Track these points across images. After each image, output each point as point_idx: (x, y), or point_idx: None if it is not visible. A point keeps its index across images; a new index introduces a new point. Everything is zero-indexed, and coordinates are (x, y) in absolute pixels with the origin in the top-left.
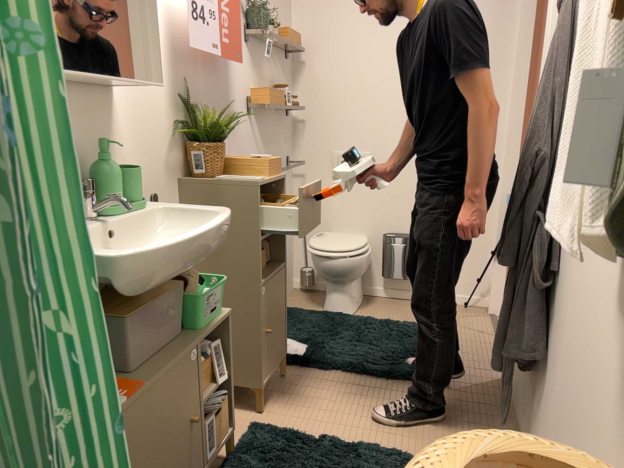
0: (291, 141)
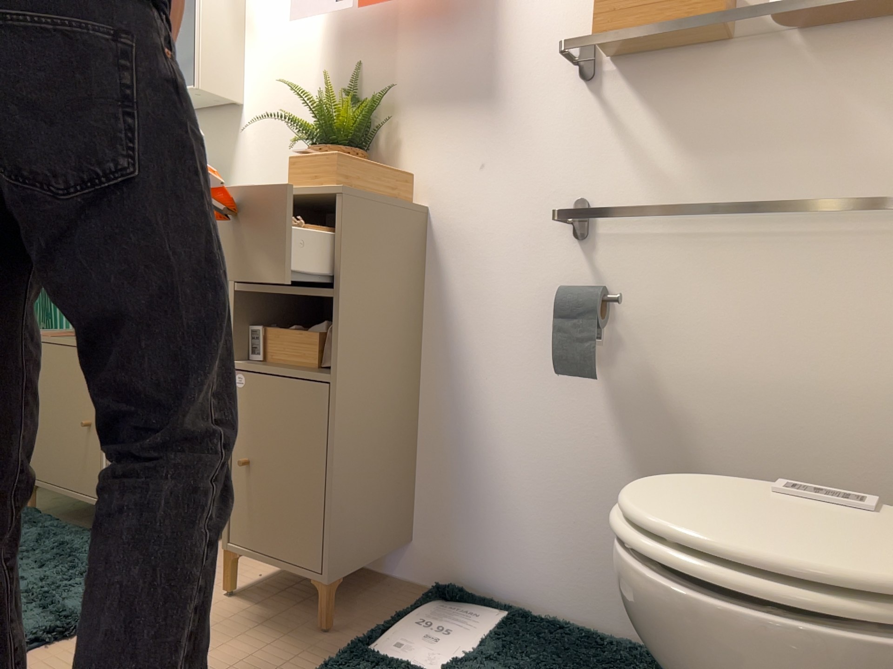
0: None
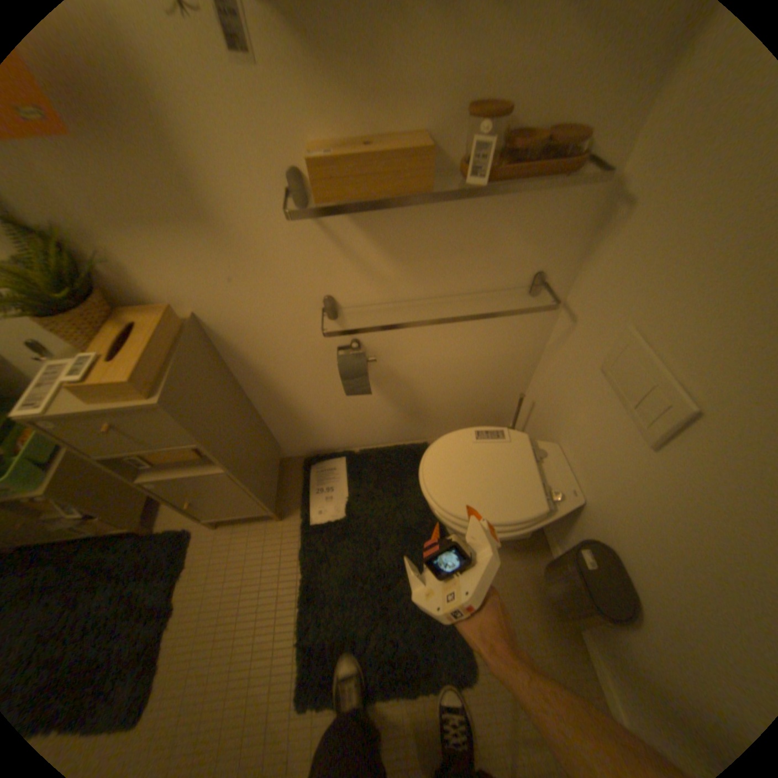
0: (578, 232)
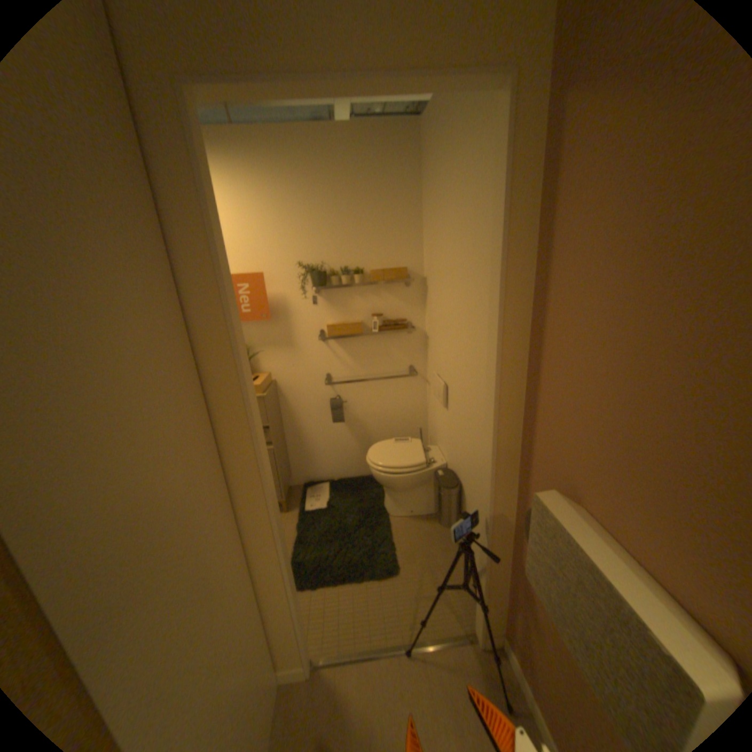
0: (419, 352)
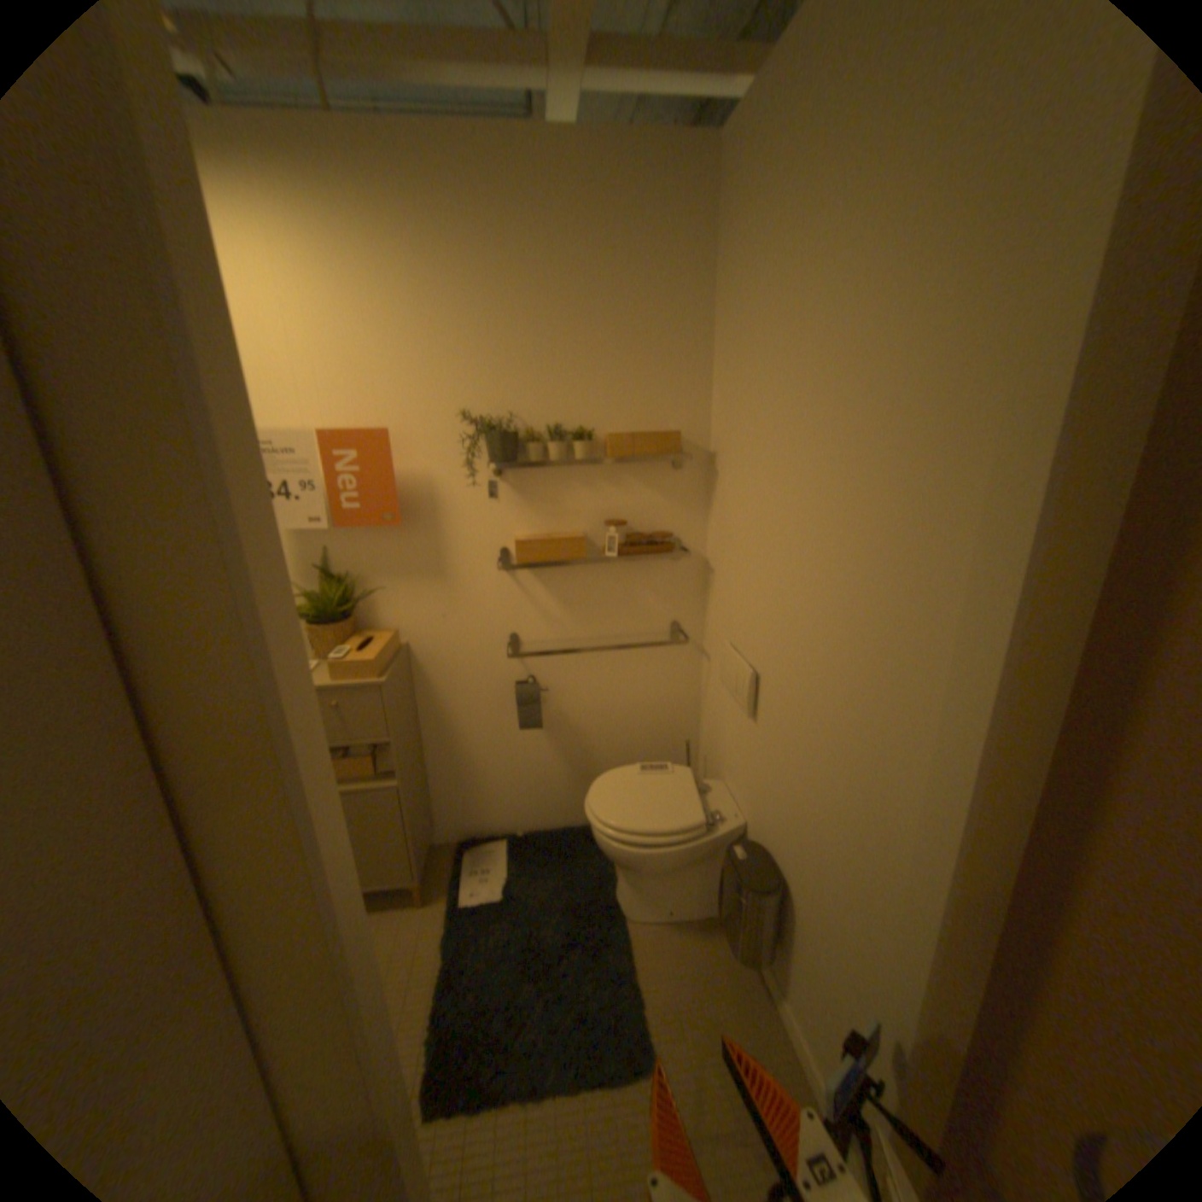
0: (692, 595)
